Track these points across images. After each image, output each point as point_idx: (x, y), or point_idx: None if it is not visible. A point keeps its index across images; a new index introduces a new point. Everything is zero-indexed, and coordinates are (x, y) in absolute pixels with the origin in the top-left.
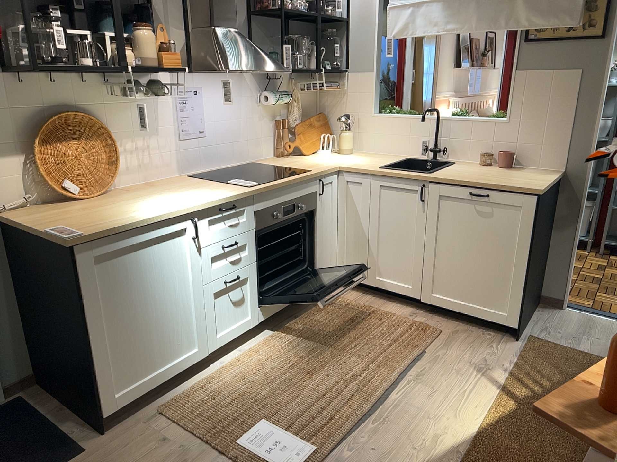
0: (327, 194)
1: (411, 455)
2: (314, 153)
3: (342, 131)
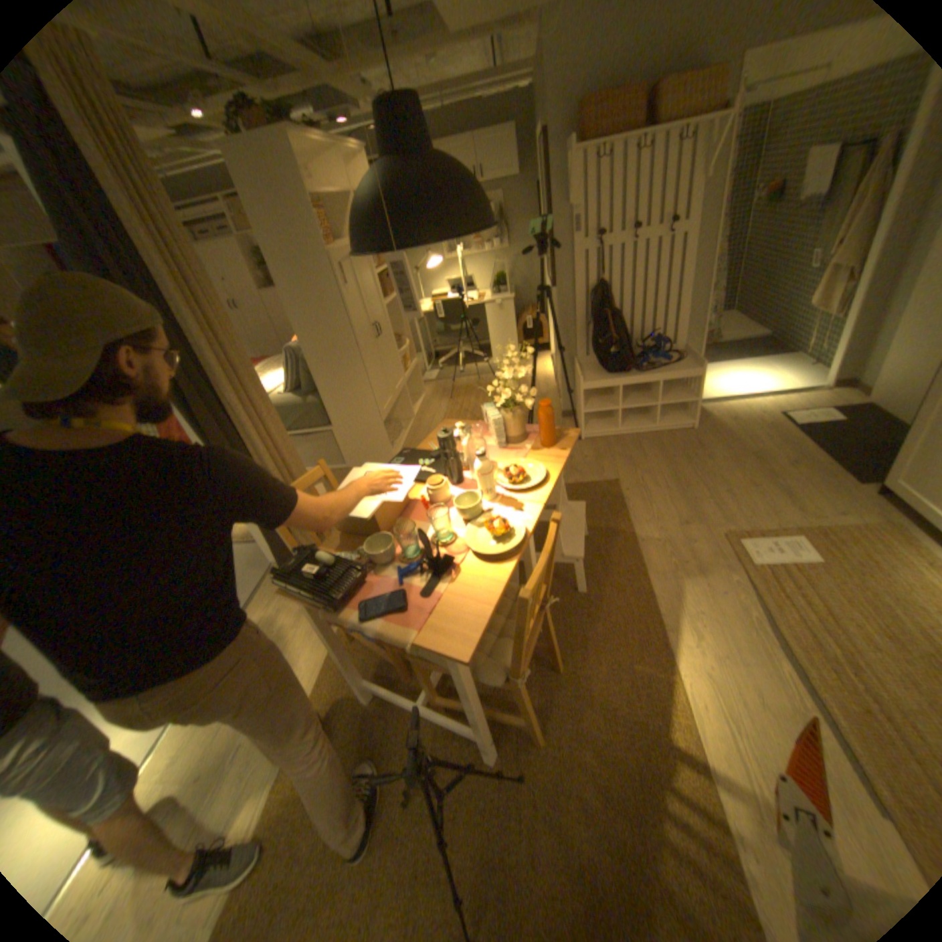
0: None
1: (698, 606)
2: None
3: None
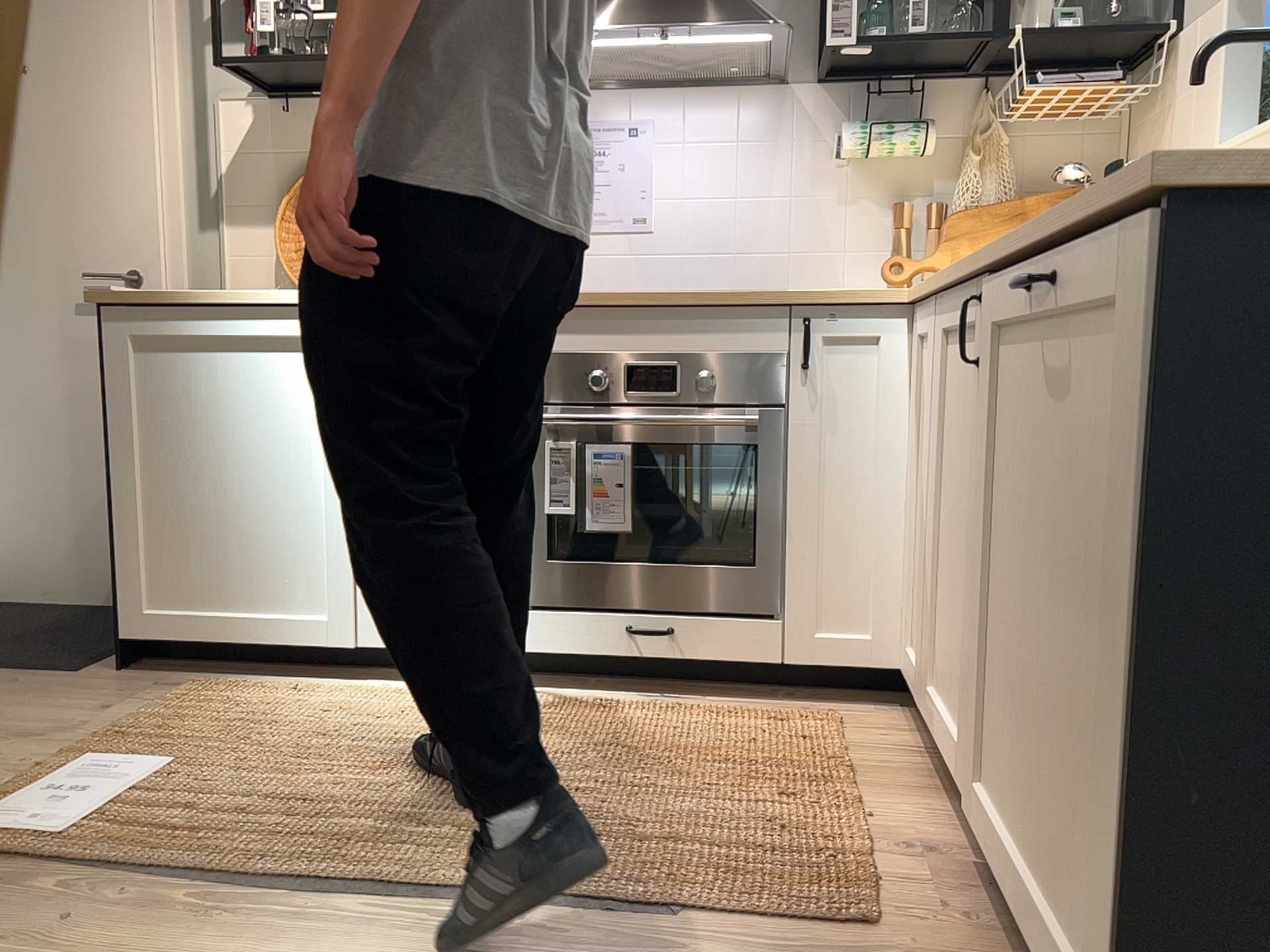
0: (850, 378)
1: None
2: None
3: None
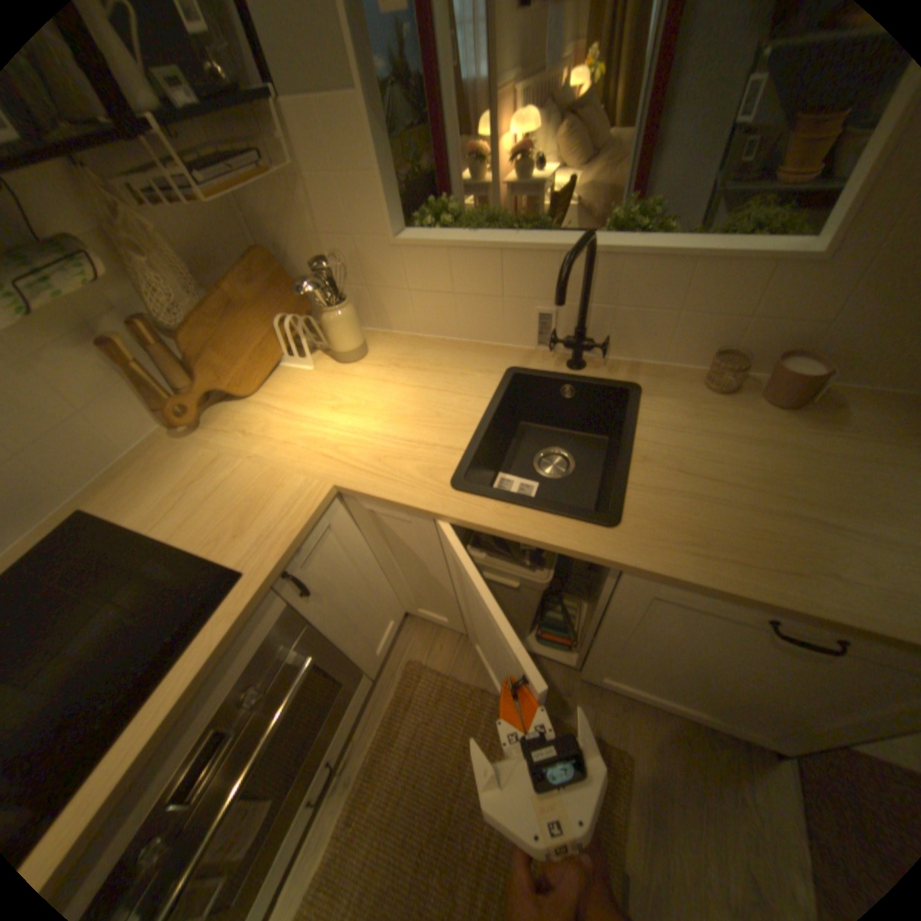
0: (322, 561)
1: None
2: (270, 372)
3: (321, 308)
